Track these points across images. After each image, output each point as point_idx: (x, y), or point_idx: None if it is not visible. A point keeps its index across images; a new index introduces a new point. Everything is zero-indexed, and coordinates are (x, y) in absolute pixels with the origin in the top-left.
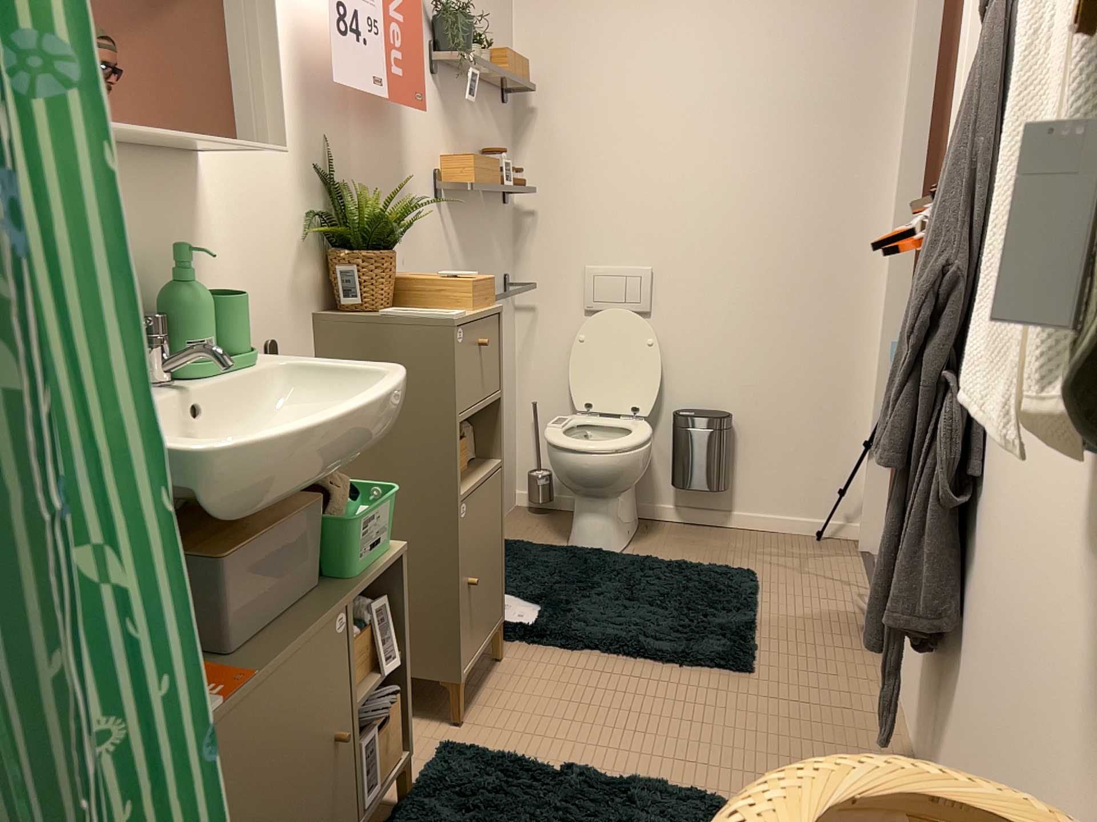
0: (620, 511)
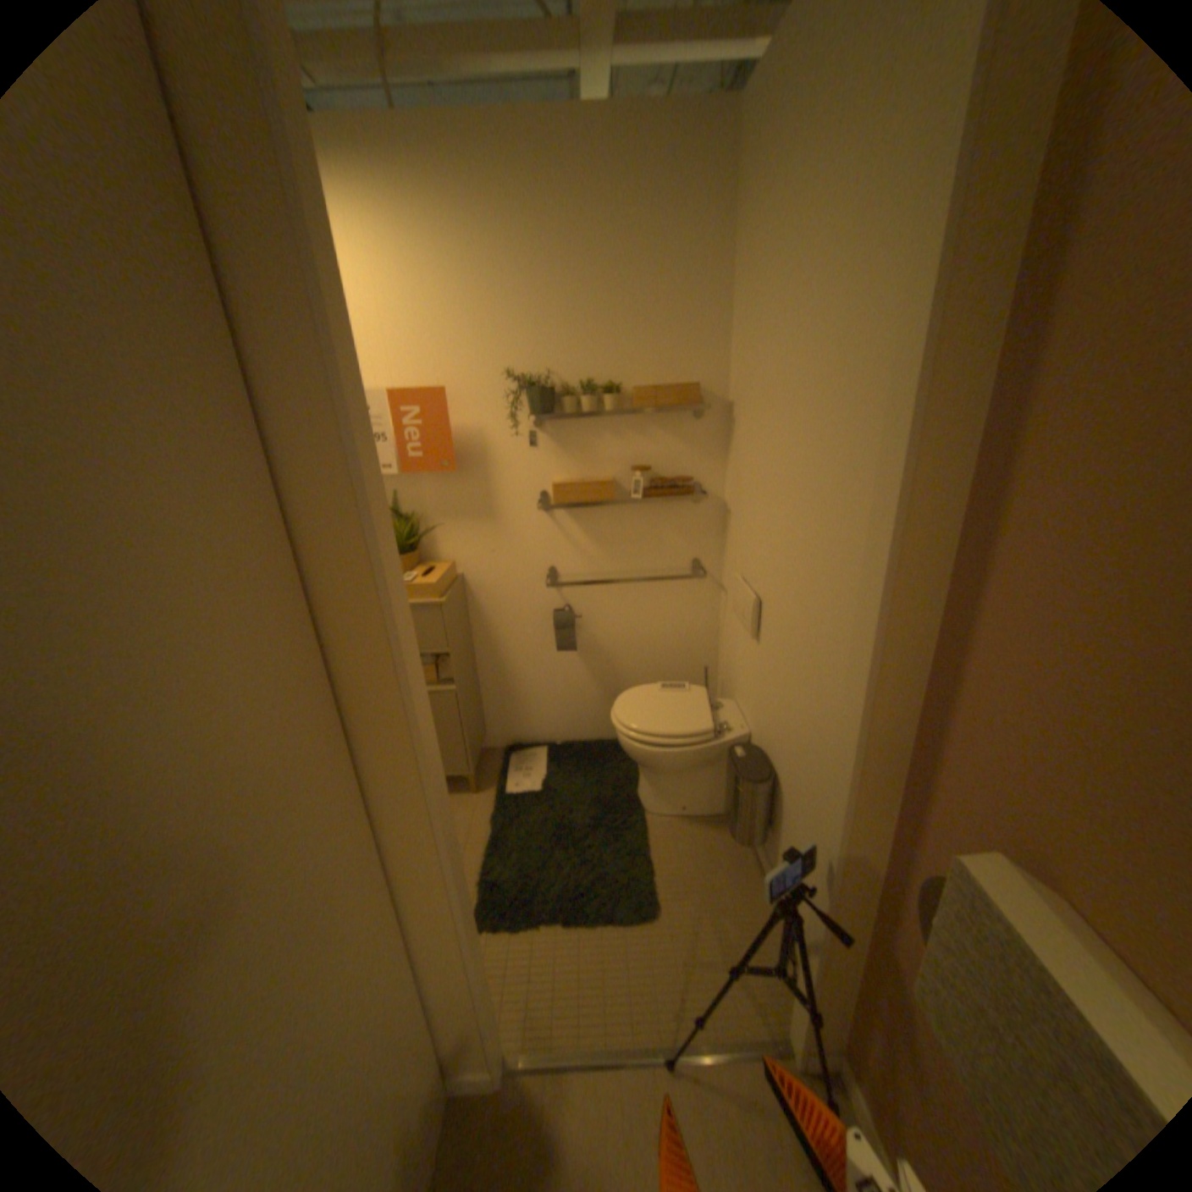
0: (666, 786)
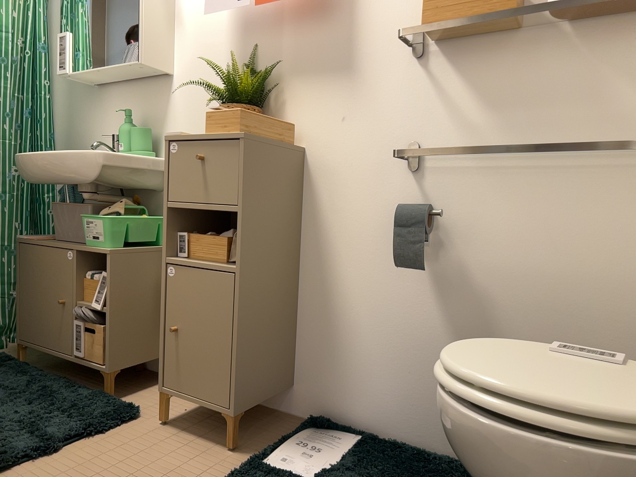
0: None
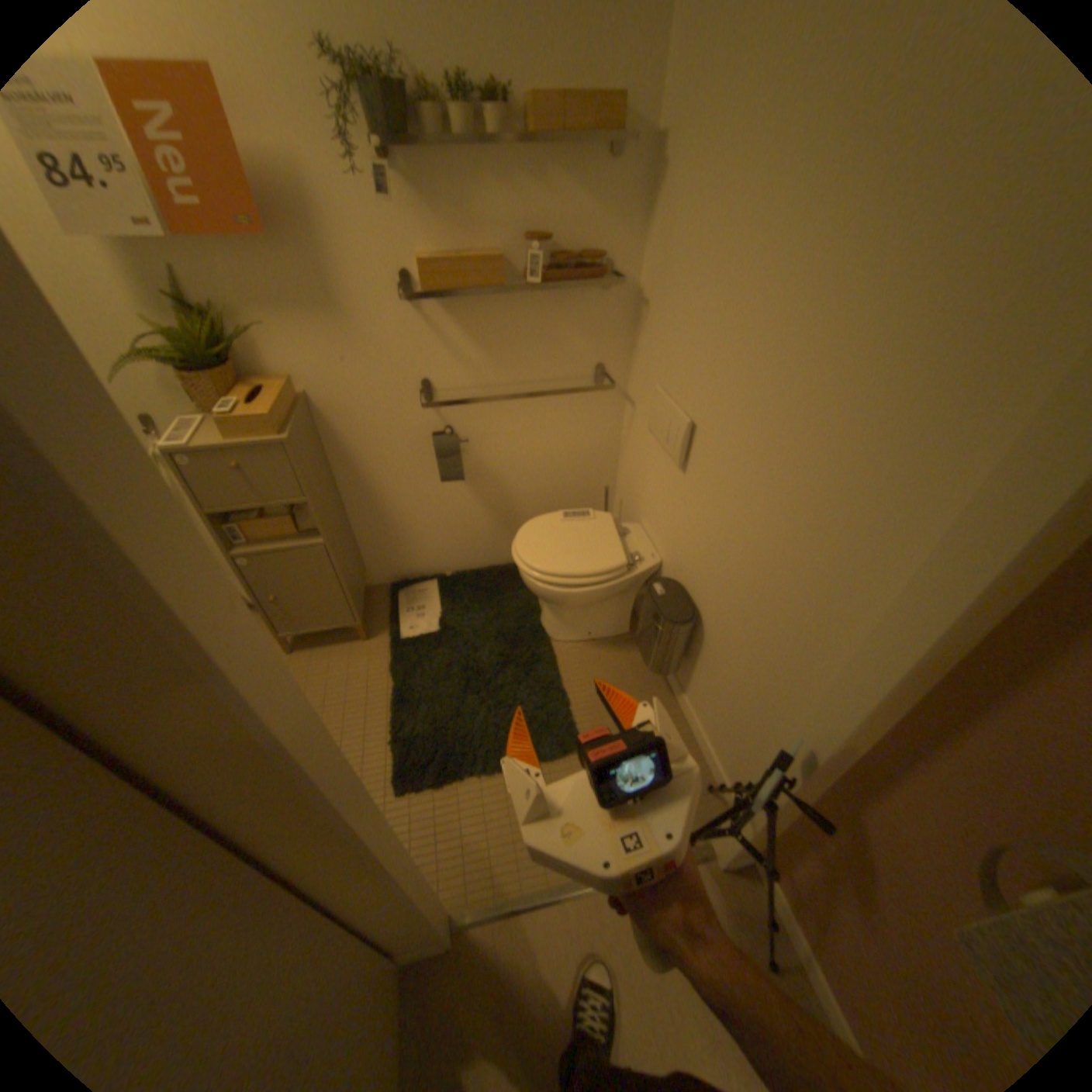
0: (571, 615)
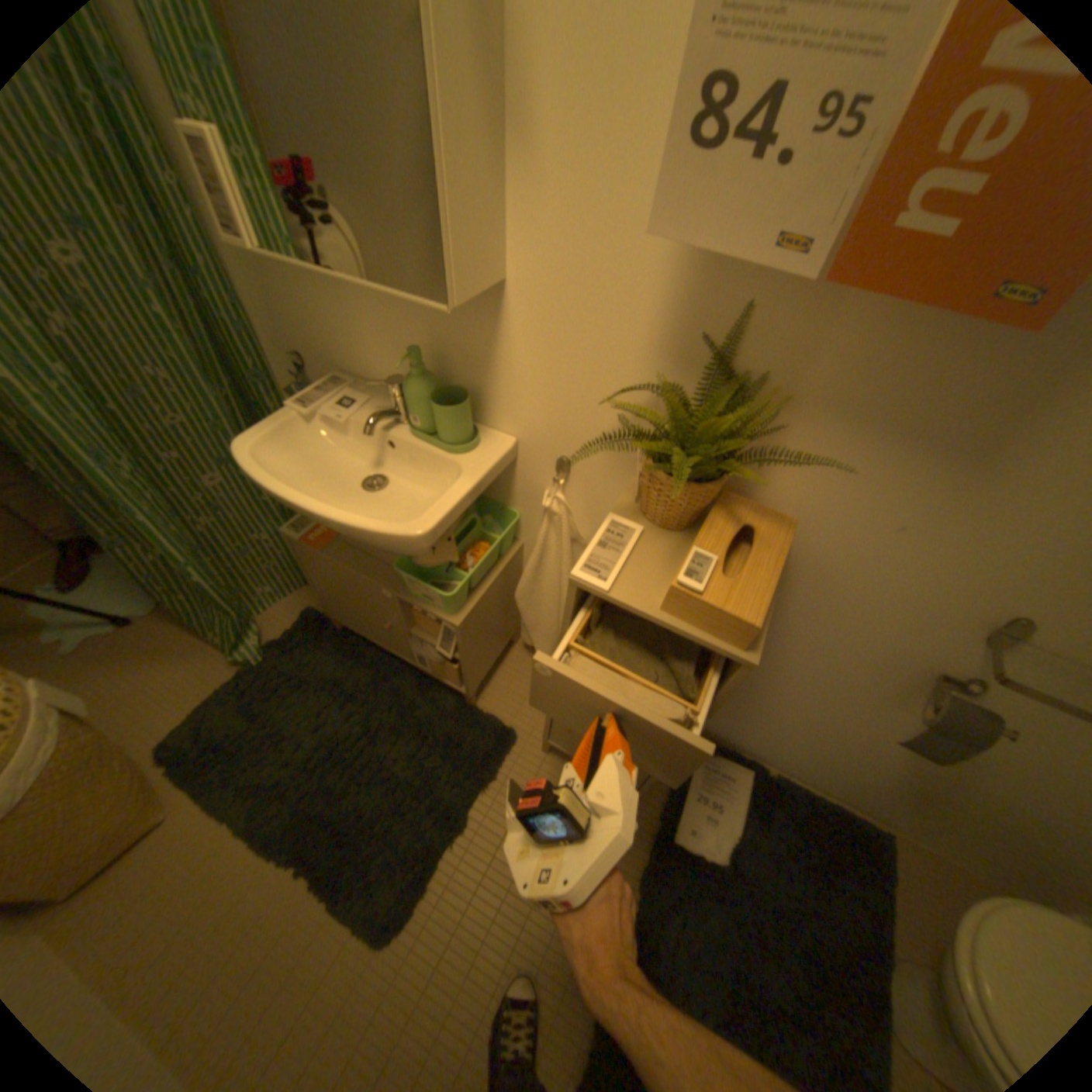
0: None
